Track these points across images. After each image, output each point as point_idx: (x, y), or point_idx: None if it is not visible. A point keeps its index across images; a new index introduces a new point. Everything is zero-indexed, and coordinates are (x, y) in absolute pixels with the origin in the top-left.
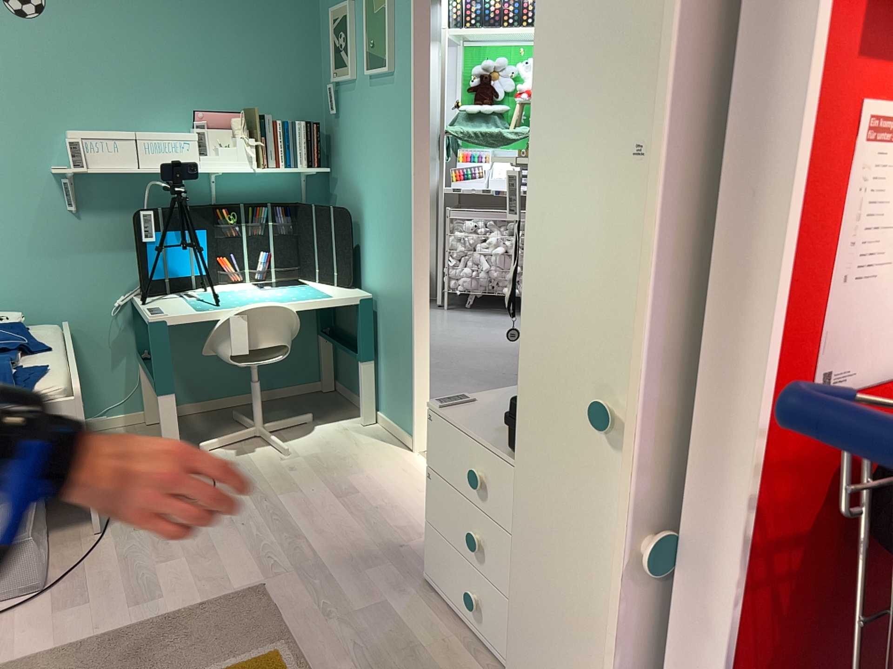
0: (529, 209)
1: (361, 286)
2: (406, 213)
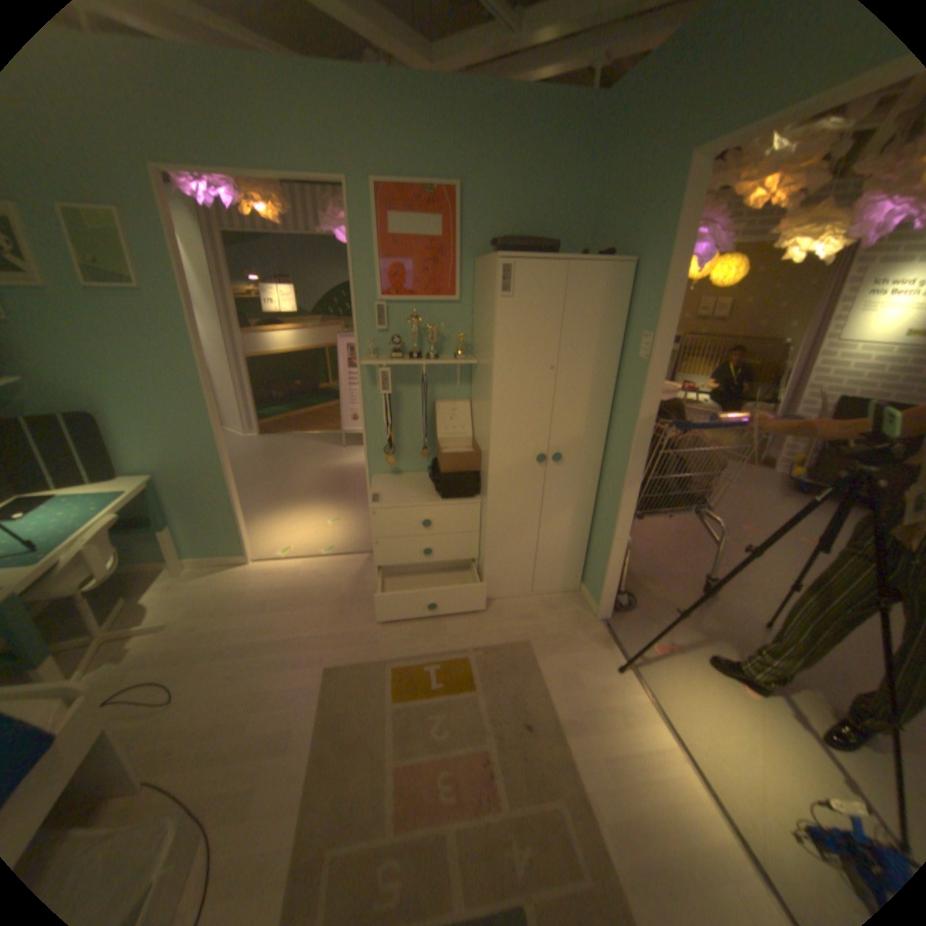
0: (494, 394)
1: (115, 475)
2: (194, 403)
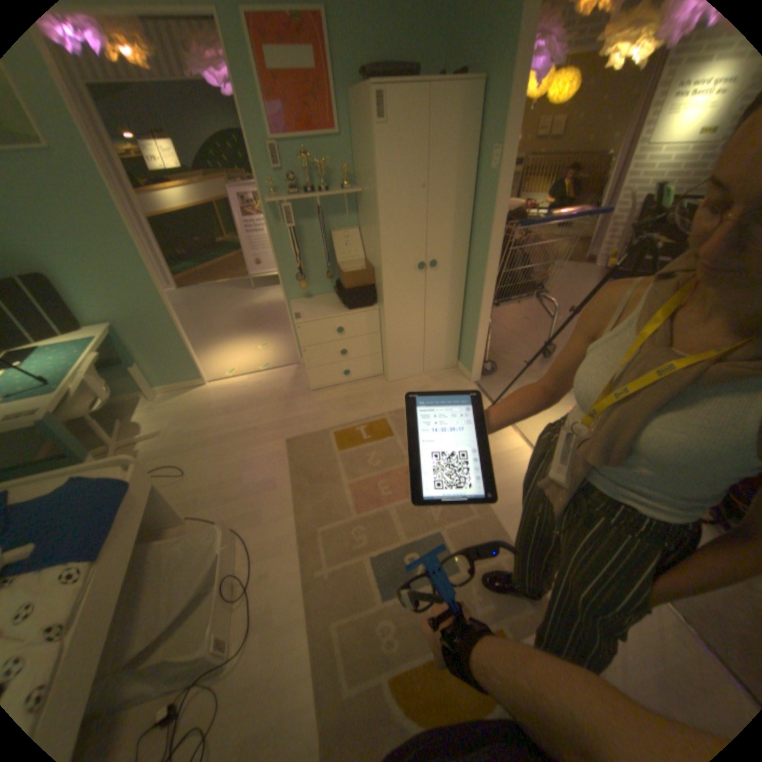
0: (379, 215)
1: (78, 326)
2: (128, 255)
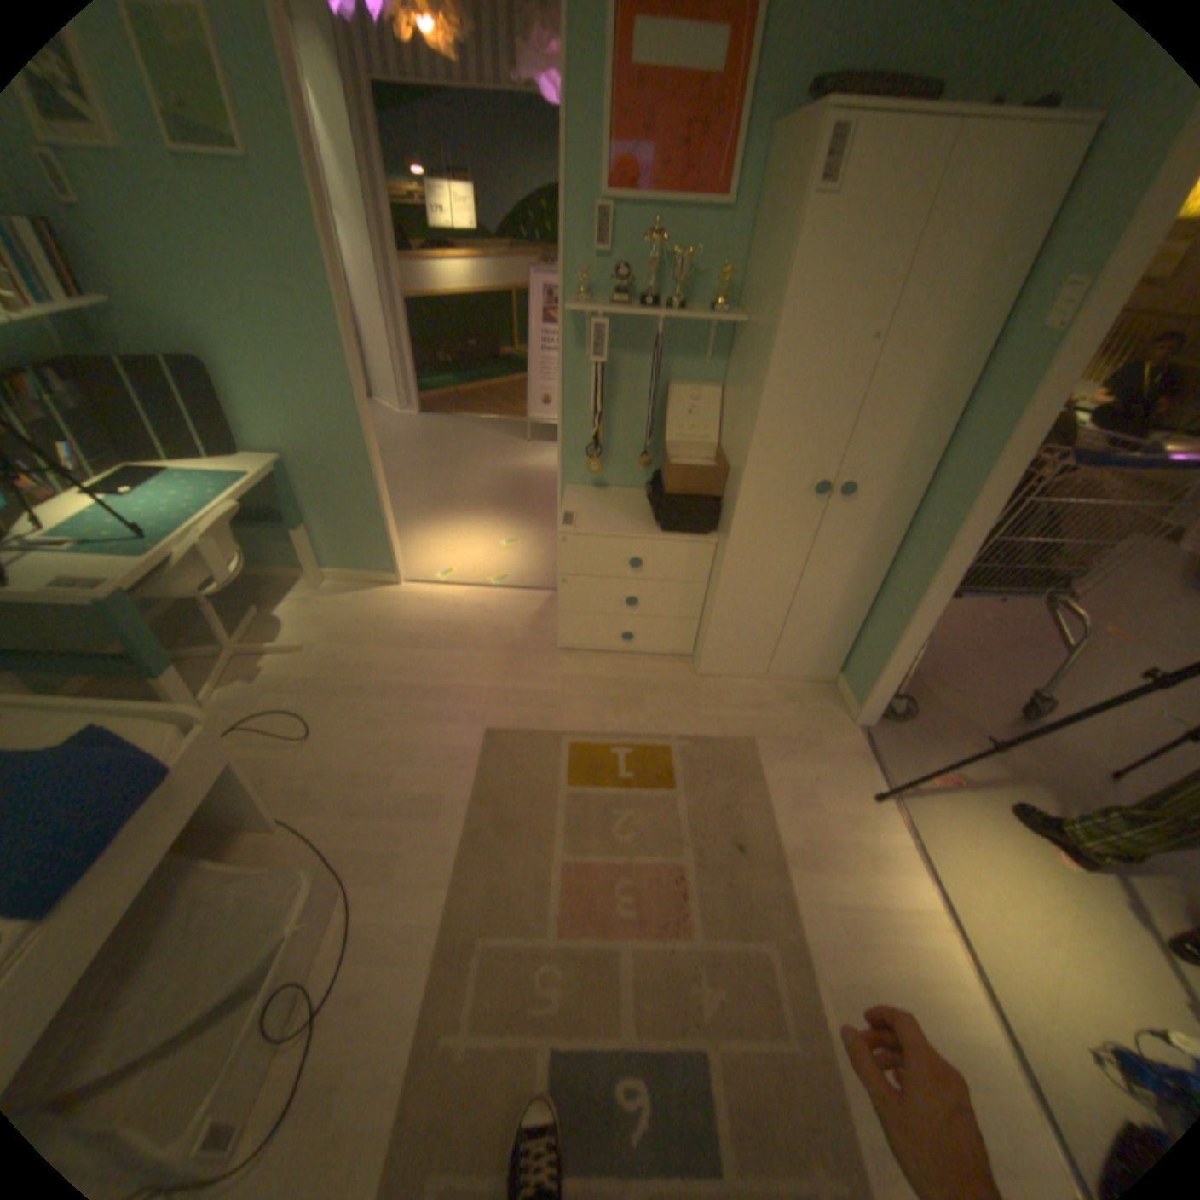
0: (769, 376)
1: (238, 449)
2: (330, 355)
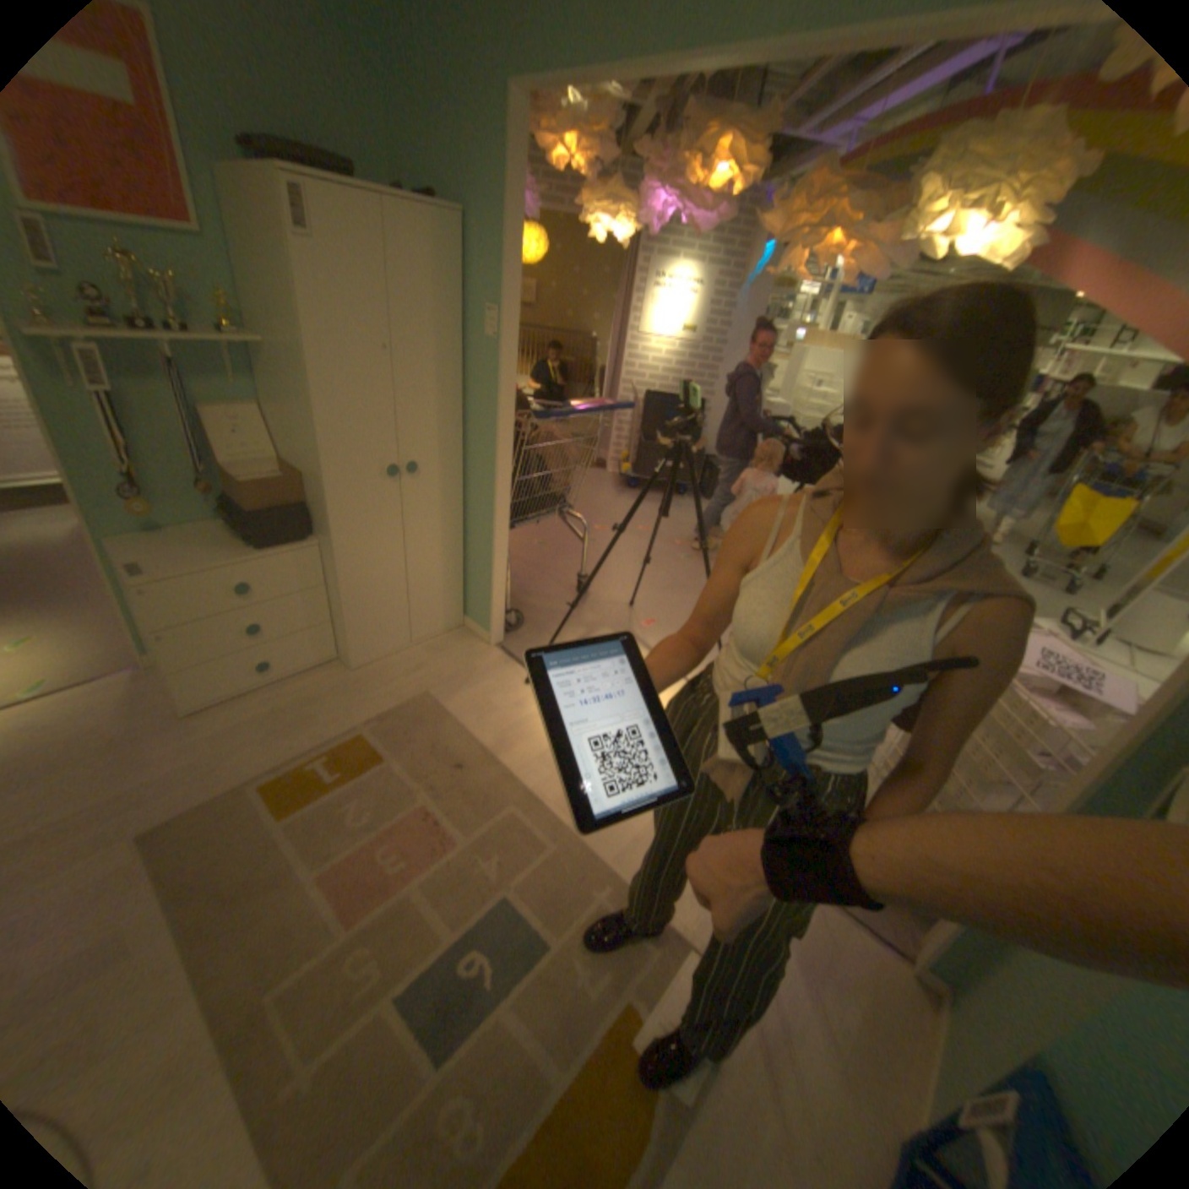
0: (312, 387)
1: None
2: None
